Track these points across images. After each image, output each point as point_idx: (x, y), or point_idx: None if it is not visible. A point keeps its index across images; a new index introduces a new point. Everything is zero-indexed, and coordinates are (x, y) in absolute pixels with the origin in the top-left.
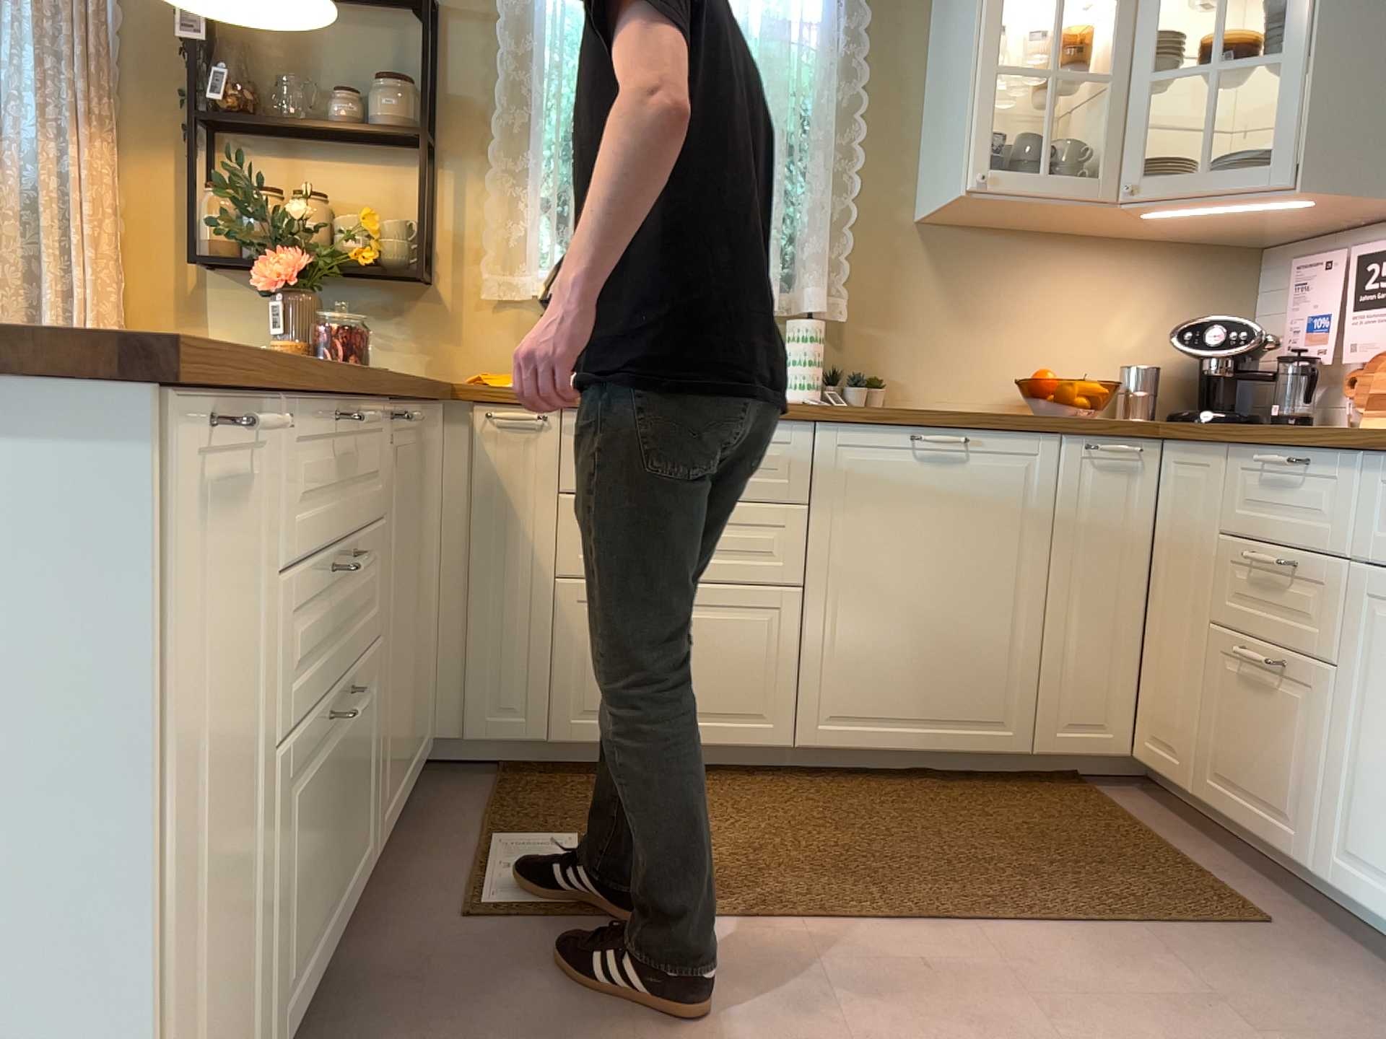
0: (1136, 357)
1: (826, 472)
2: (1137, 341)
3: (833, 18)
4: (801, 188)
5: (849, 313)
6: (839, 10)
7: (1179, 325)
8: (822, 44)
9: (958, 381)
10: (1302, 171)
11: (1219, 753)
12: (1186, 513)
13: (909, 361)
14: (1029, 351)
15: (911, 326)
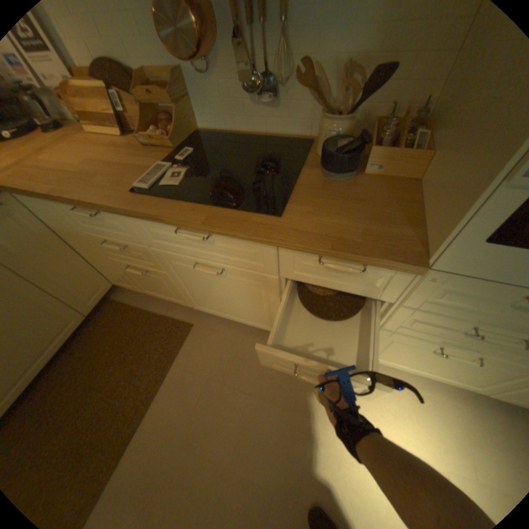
0: None
1: None
2: None
3: None
4: None
5: None
6: None
7: None
8: None
9: None
10: None
11: (141, 286)
12: (55, 222)
13: None
14: None
15: None
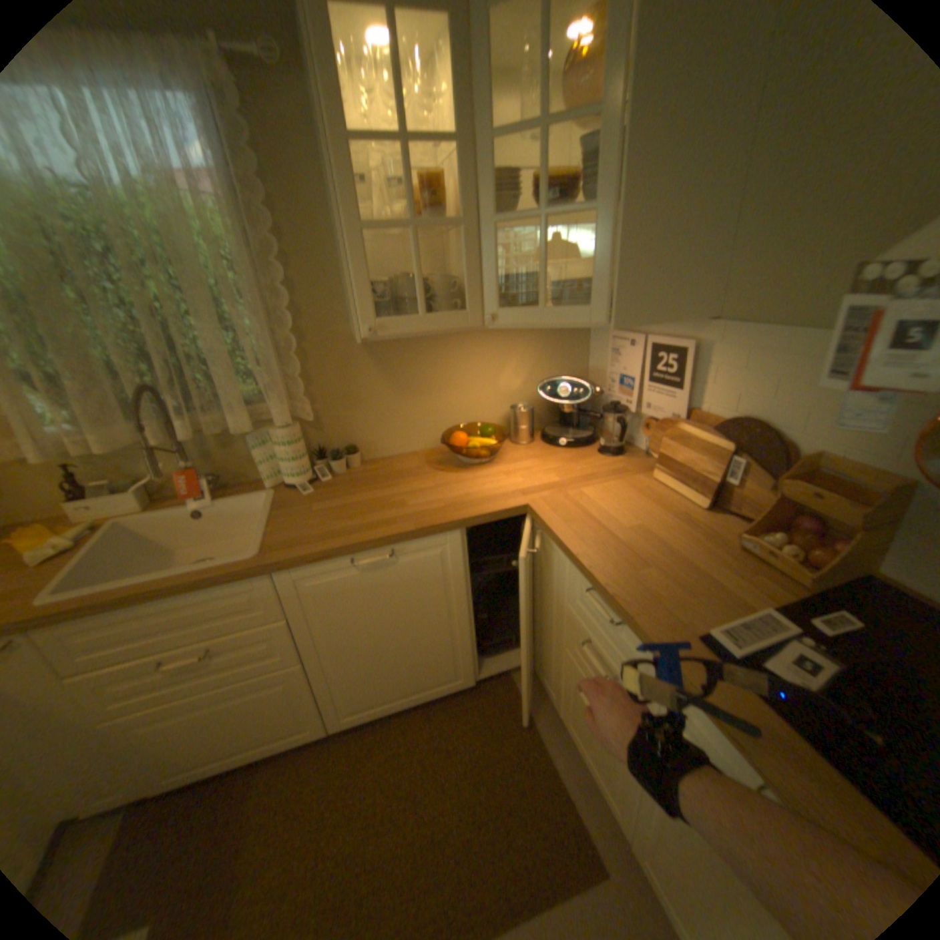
0: (519, 395)
1: (290, 599)
2: (518, 385)
3: (217, 168)
4: (243, 330)
5: (315, 415)
6: (224, 157)
7: (543, 369)
8: (218, 195)
9: (408, 434)
10: (614, 314)
11: (573, 719)
12: (546, 569)
13: (372, 429)
14: (451, 406)
15: (368, 407)
